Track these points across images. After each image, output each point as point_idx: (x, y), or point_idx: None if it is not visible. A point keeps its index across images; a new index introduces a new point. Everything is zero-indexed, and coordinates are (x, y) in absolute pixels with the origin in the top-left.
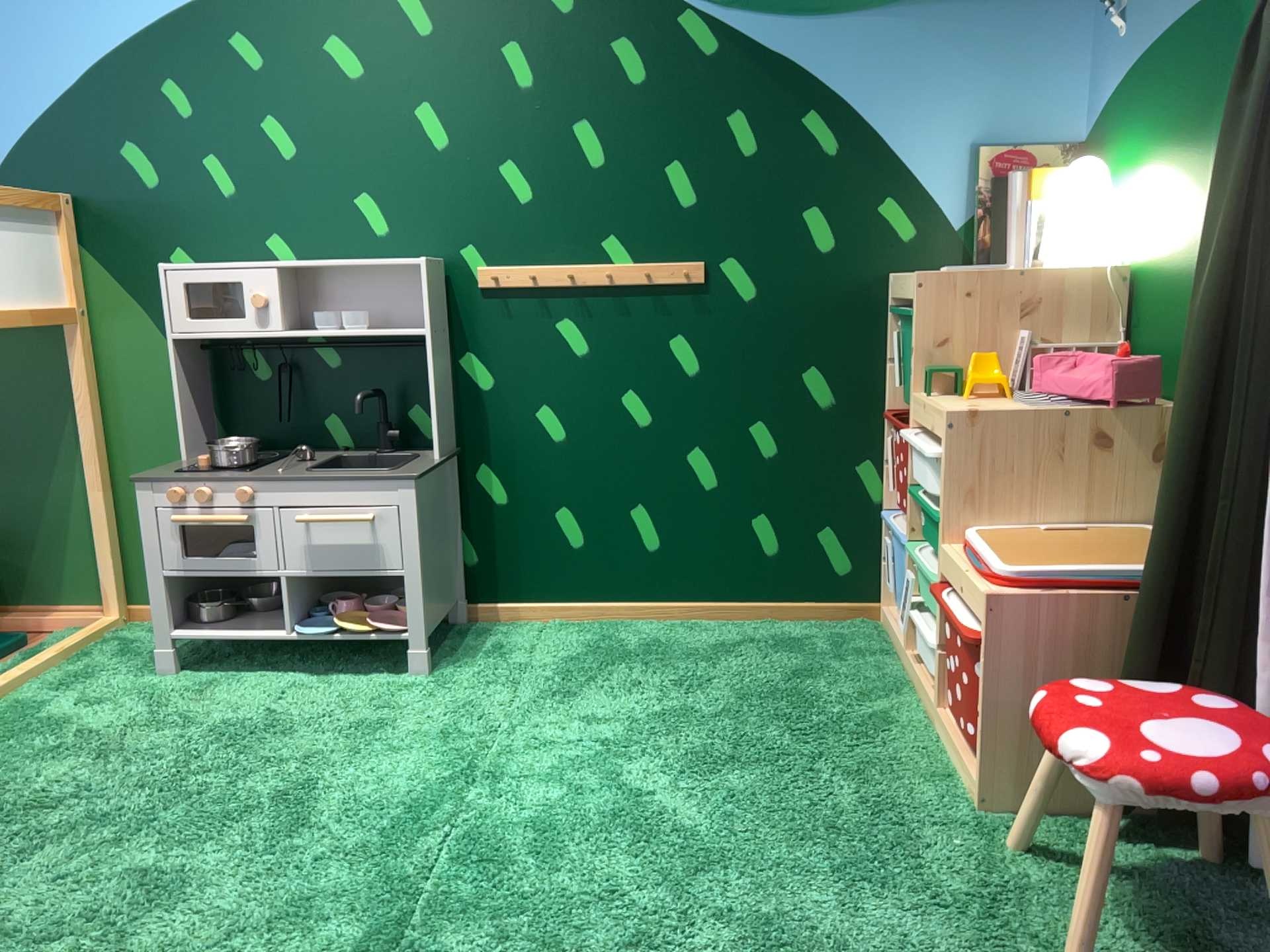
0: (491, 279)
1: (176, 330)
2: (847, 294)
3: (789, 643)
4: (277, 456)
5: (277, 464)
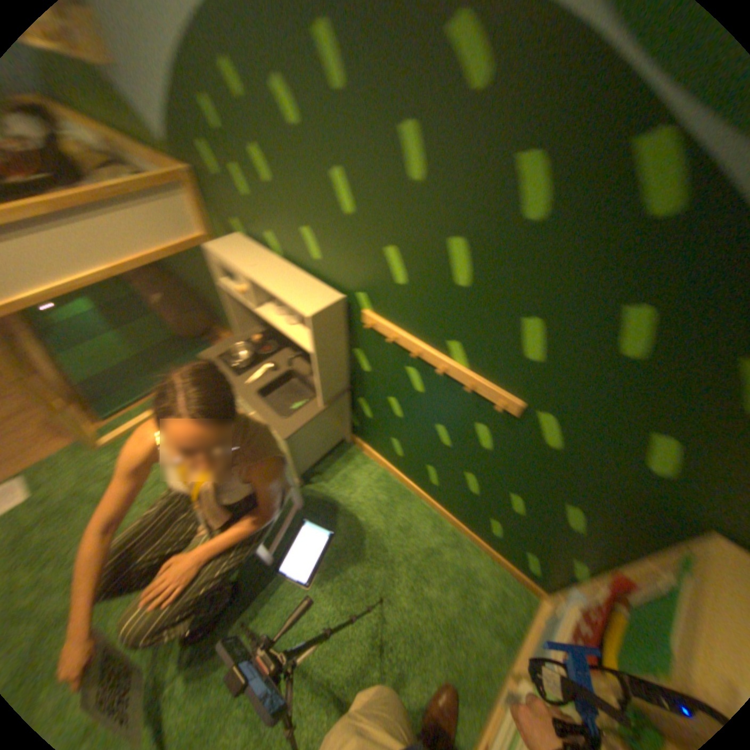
0: (371, 326)
1: (219, 283)
2: (653, 512)
3: (470, 587)
4: (276, 348)
5: (259, 370)
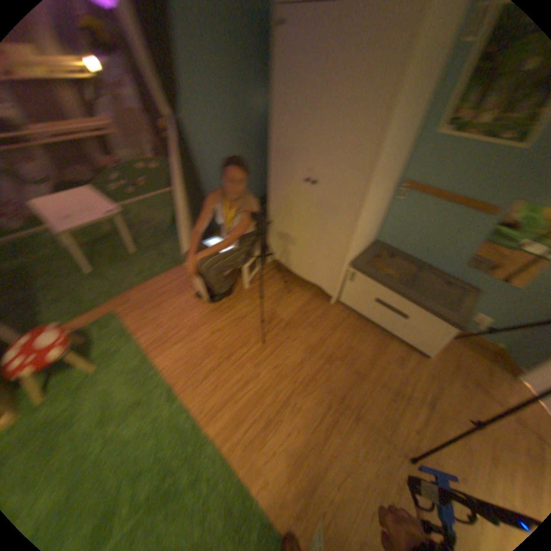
0: None
1: None
2: None
3: None
4: None
5: None
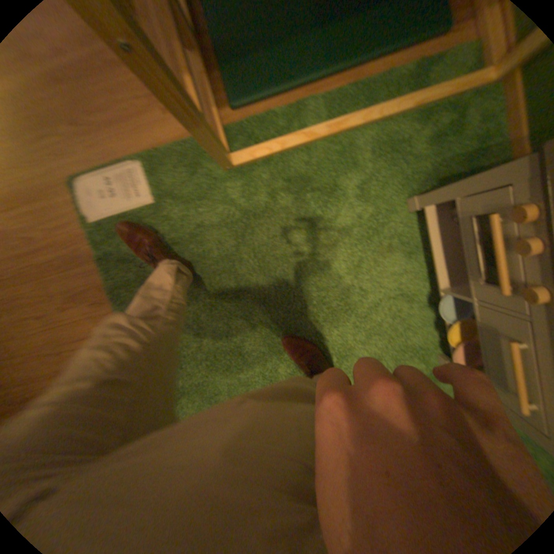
0: None
1: None
2: None
3: None
4: None
5: None
